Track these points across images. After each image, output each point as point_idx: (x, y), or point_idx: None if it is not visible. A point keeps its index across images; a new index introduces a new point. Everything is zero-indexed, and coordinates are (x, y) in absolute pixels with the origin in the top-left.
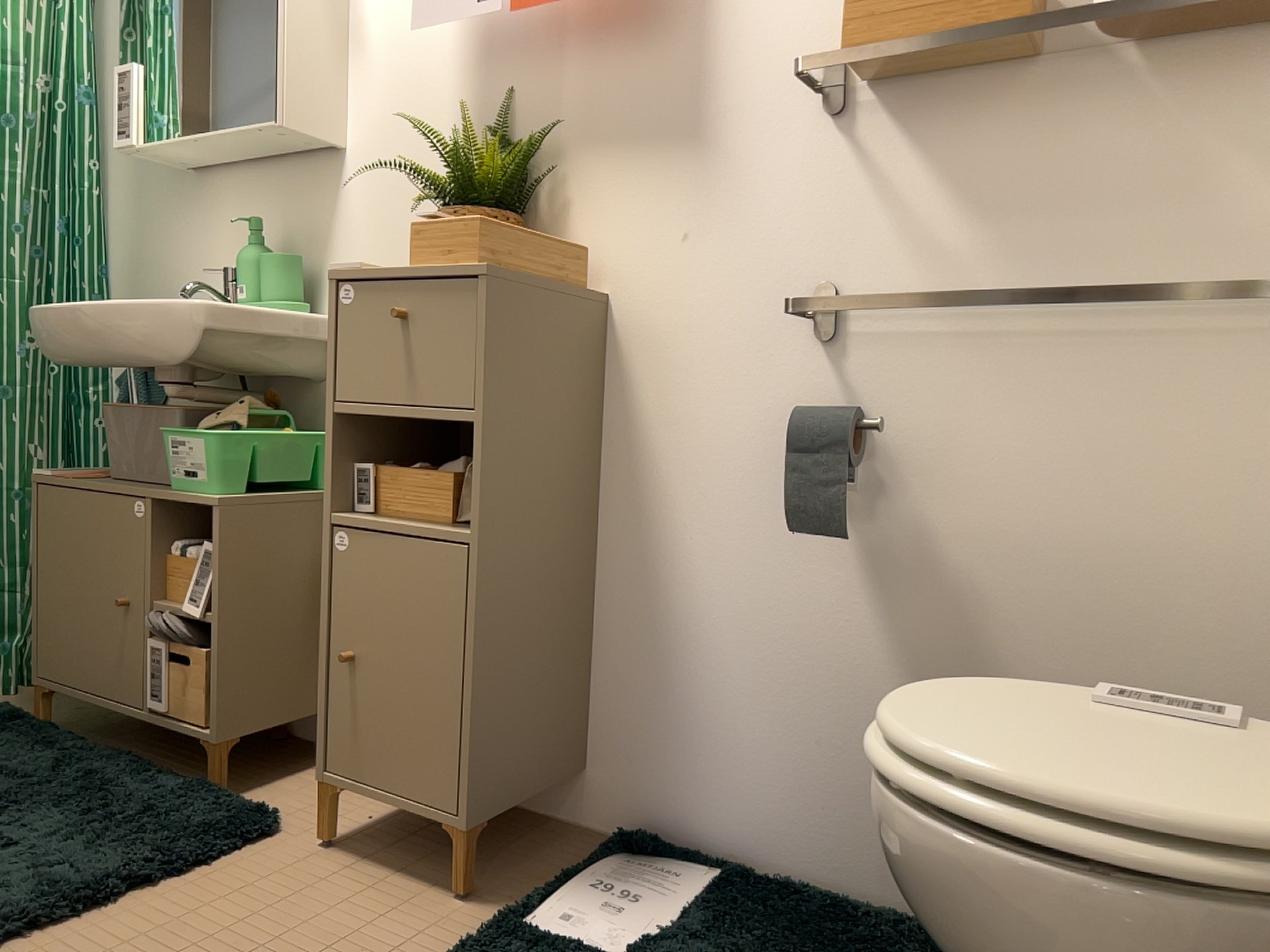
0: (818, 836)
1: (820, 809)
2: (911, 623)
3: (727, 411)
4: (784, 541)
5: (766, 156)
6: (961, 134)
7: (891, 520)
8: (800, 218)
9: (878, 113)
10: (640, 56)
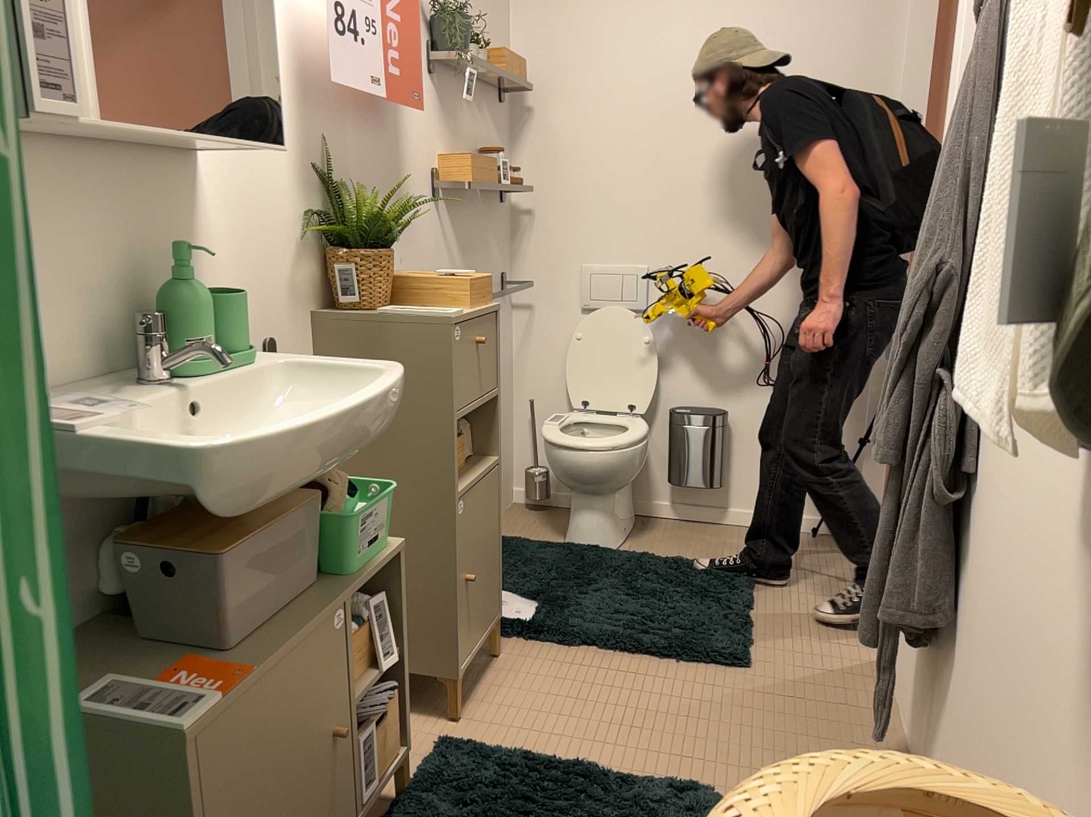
0: None
1: None
2: None
3: None
4: None
5: (422, 216)
6: (460, 216)
7: None
8: (432, 251)
9: (445, 201)
10: (380, 136)
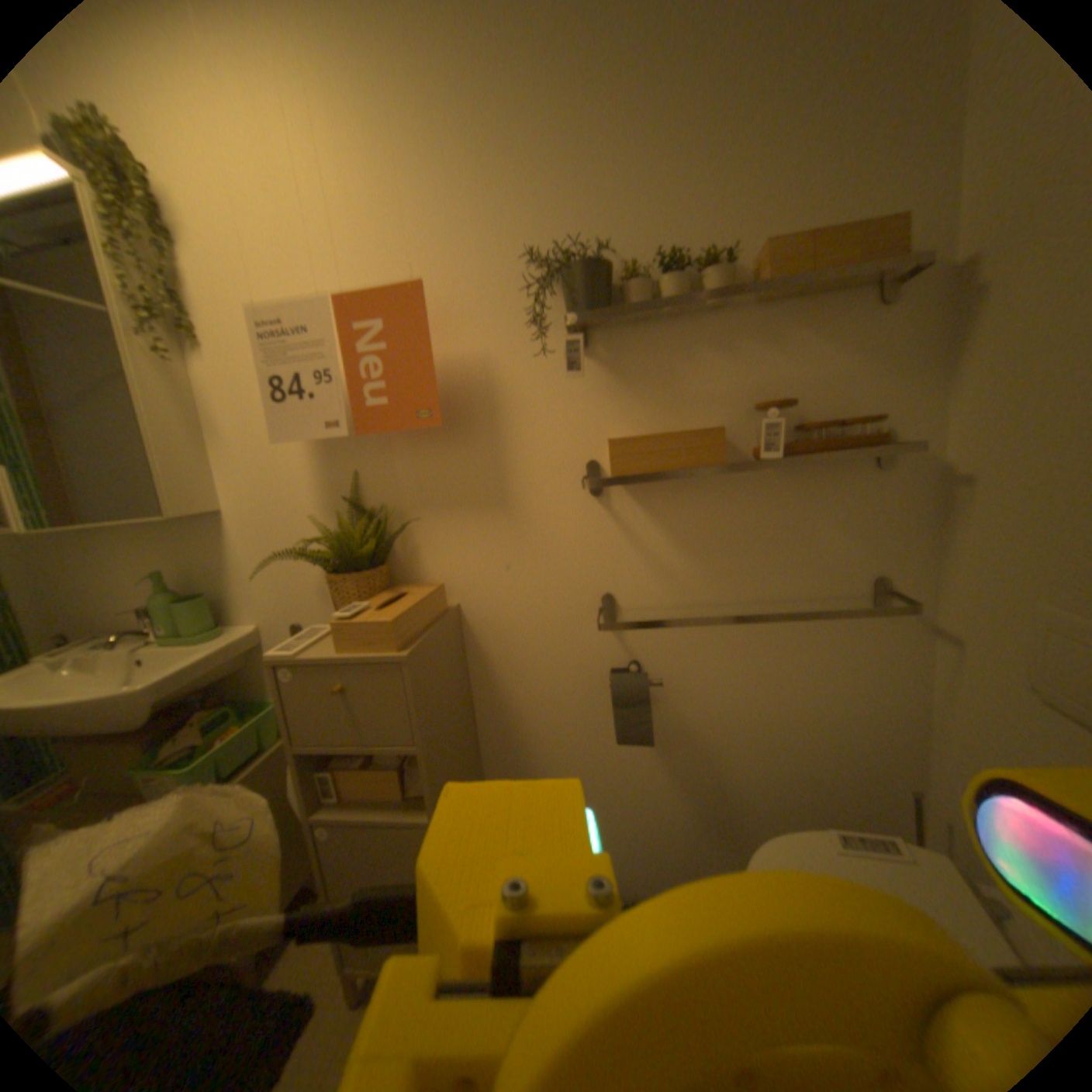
0: (647, 880)
1: (646, 867)
2: (685, 769)
3: (556, 667)
4: (604, 736)
5: (558, 515)
6: (683, 504)
7: (667, 718)
8: (587, 553)
9: (629, 490)
10: (454, 447)
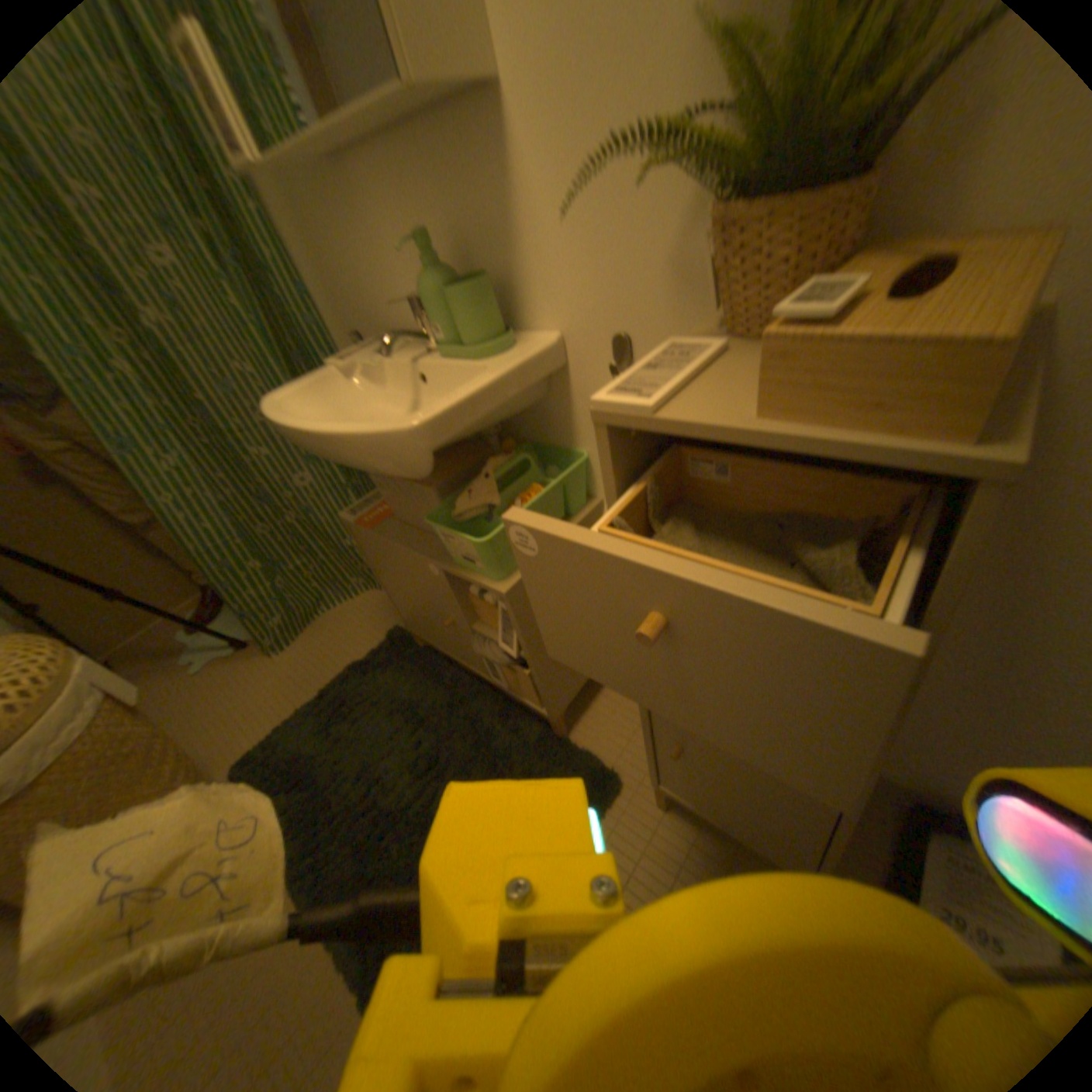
0: None
1: None
2: None
3: None
4: None
5: None
6: None
7: None
8: None
9: None
10: None
